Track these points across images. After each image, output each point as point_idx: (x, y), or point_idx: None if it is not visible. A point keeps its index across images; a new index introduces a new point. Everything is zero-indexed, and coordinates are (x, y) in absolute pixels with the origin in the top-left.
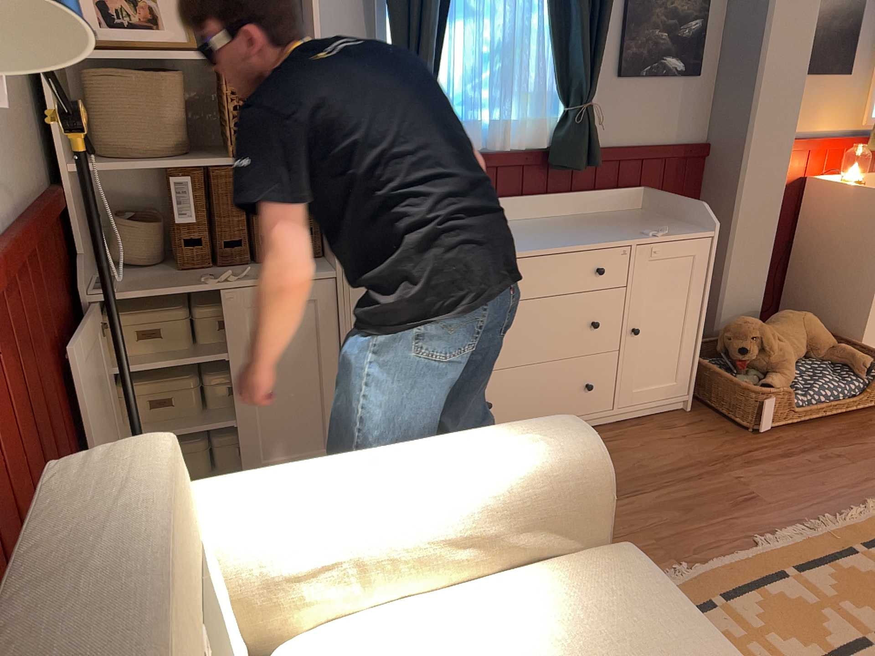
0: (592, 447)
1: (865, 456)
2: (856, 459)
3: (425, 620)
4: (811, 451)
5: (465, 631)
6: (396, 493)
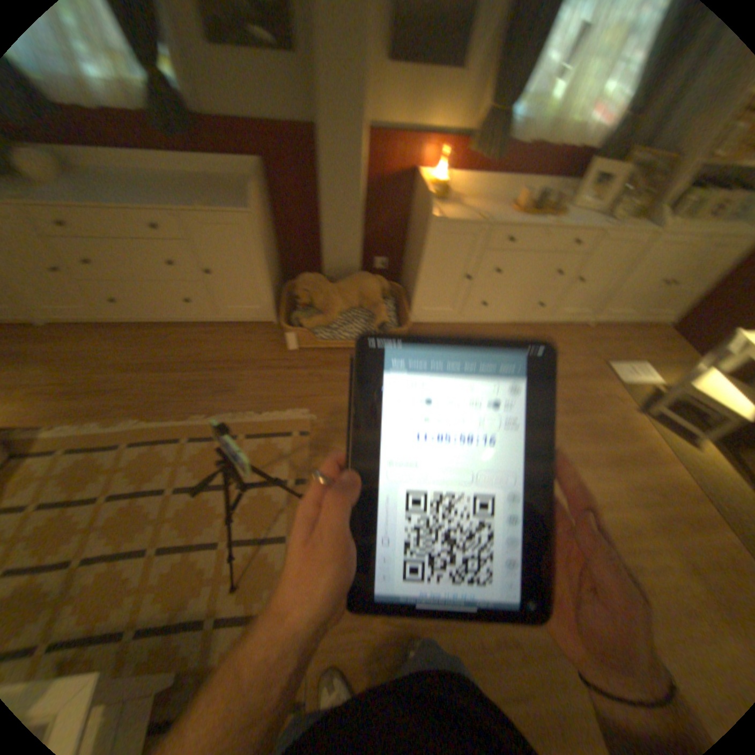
0: None
1: (335, 381)
2: (326, 382)
3: None
4: (309, 370)
5: None
6: None
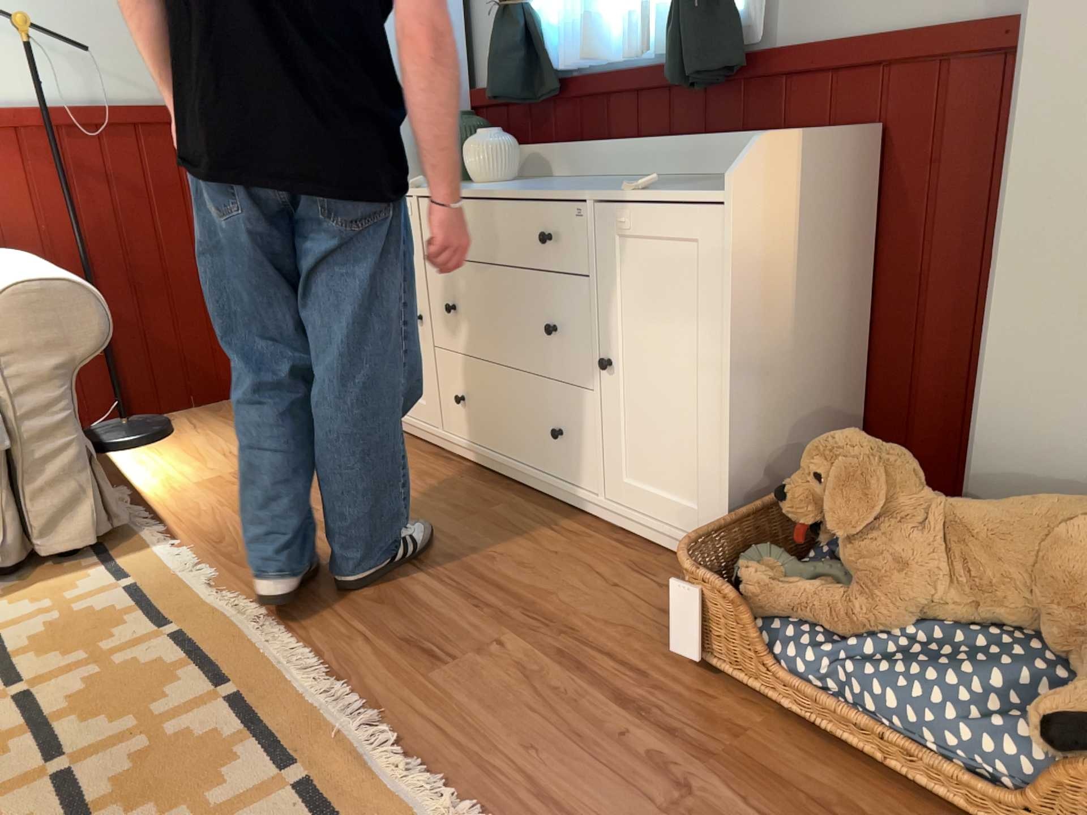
0: (6, 288)
1: None
2: None
3: None
4: (673, 741)
5: None
6: None
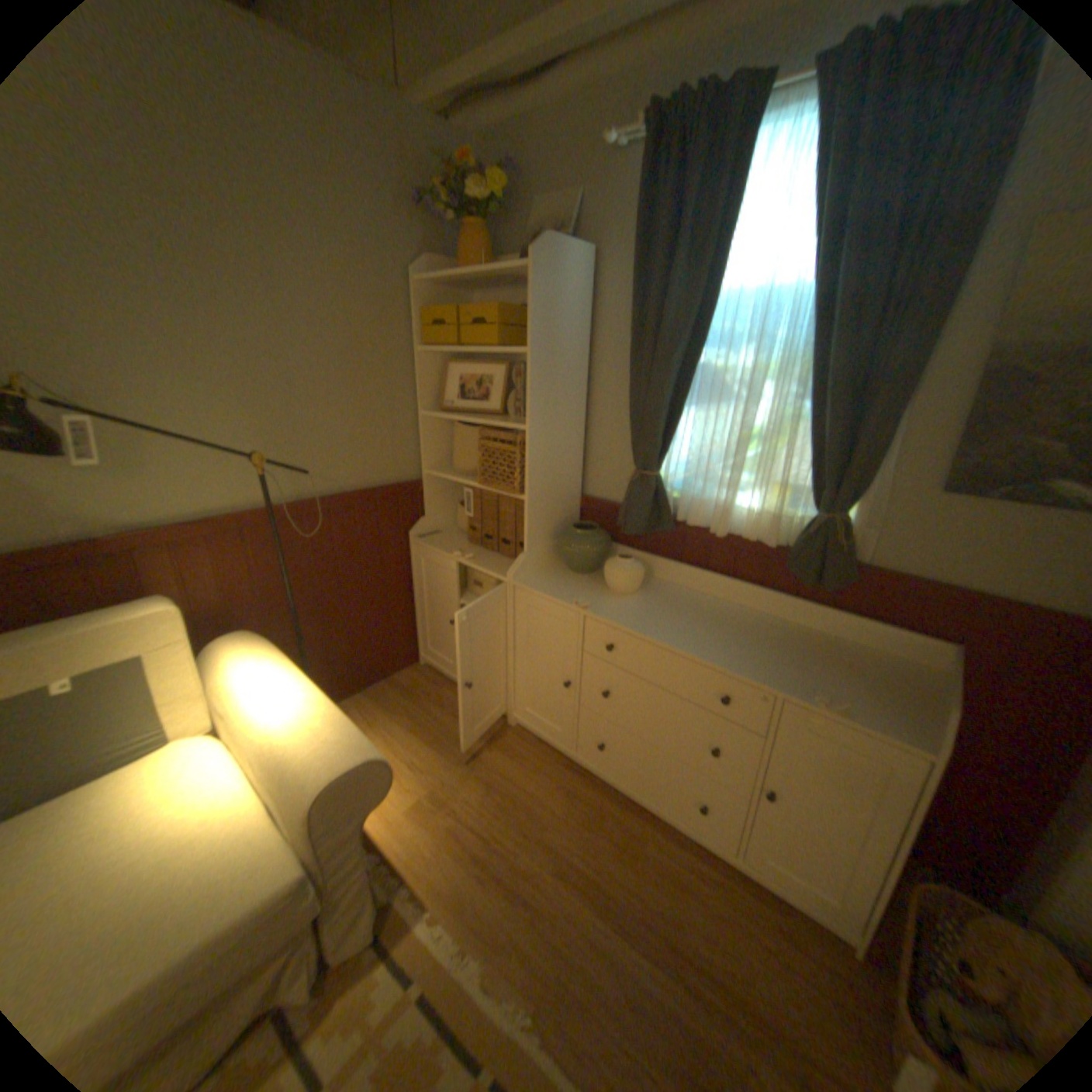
0: (320, 785)
1: None
2: None
3: (216, 783)
4: None
5: (202, 804)
6: (254, 710)
